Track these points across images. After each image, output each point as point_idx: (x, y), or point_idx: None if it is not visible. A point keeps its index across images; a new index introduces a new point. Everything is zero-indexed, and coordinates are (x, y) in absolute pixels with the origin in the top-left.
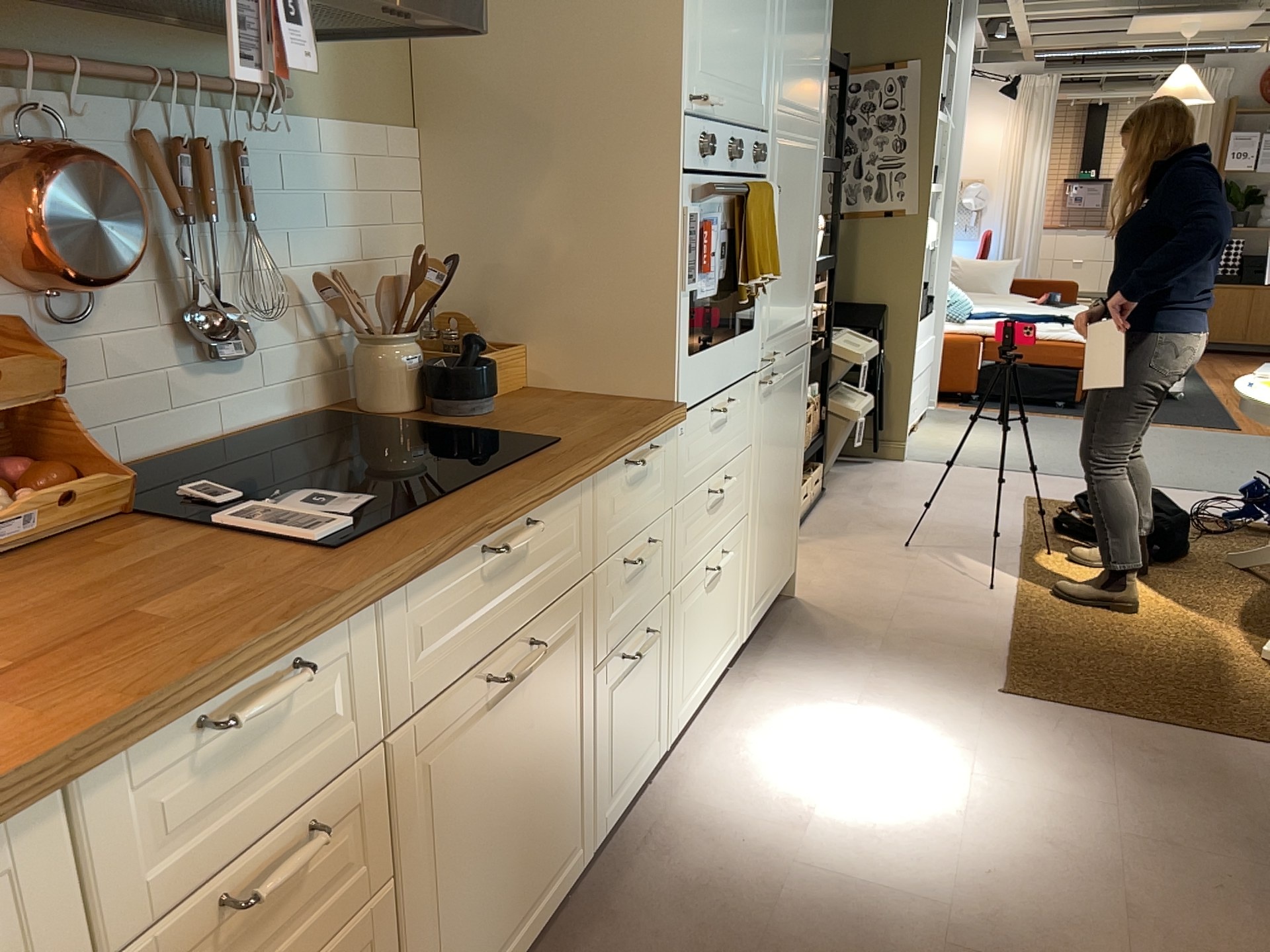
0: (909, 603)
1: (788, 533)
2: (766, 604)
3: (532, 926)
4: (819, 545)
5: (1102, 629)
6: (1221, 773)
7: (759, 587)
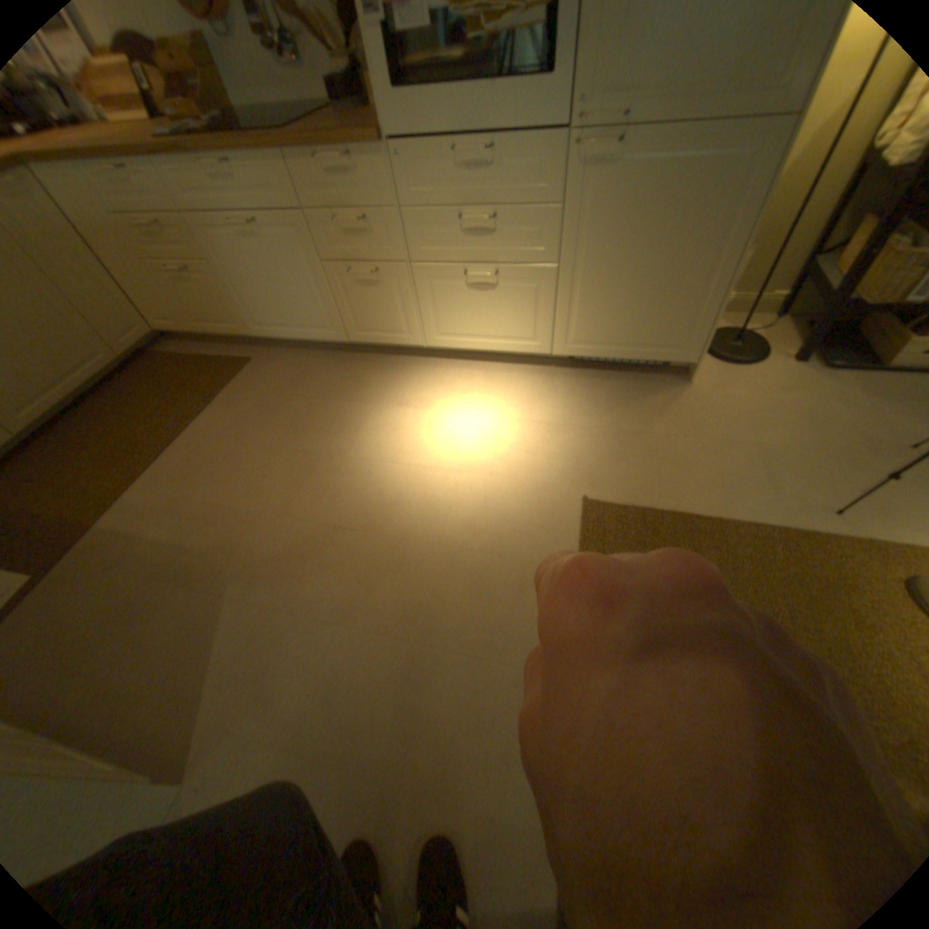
0: (737, 448)
1: (673, 320)
2: (604, 351)
3: (303, 335)
4: (834, 386)
5: (794, 610)
6: (504, 638)
7: (582, 330)
